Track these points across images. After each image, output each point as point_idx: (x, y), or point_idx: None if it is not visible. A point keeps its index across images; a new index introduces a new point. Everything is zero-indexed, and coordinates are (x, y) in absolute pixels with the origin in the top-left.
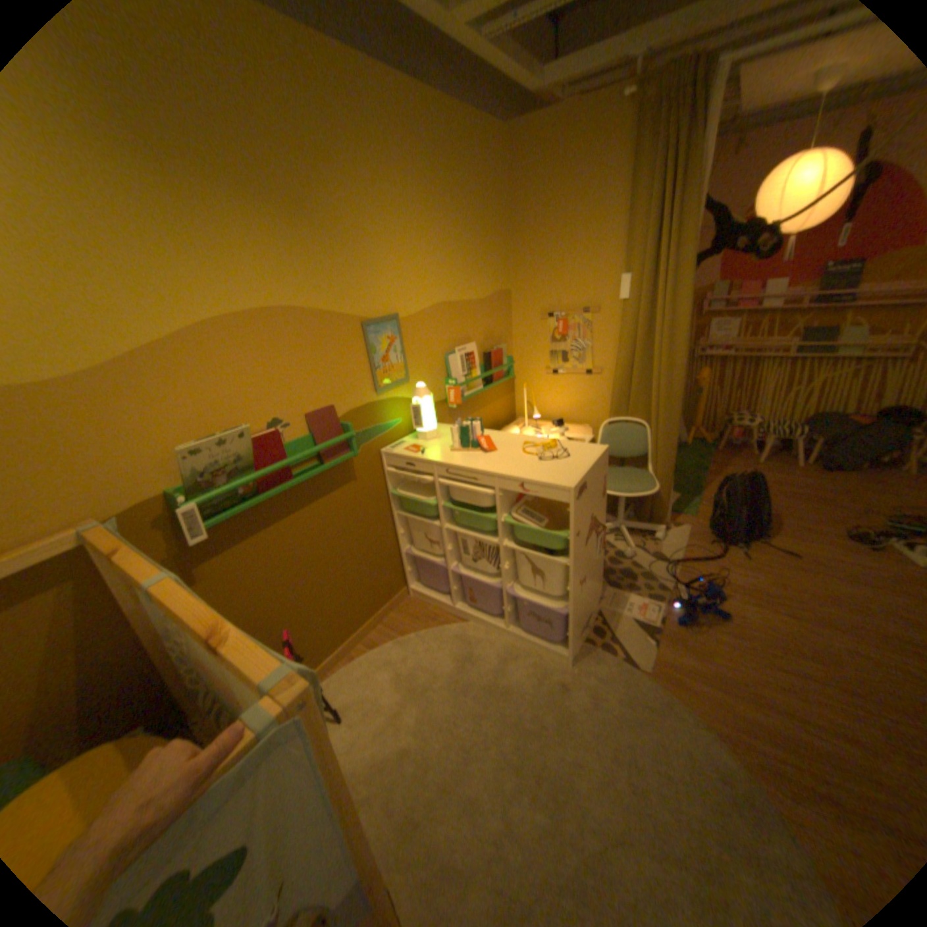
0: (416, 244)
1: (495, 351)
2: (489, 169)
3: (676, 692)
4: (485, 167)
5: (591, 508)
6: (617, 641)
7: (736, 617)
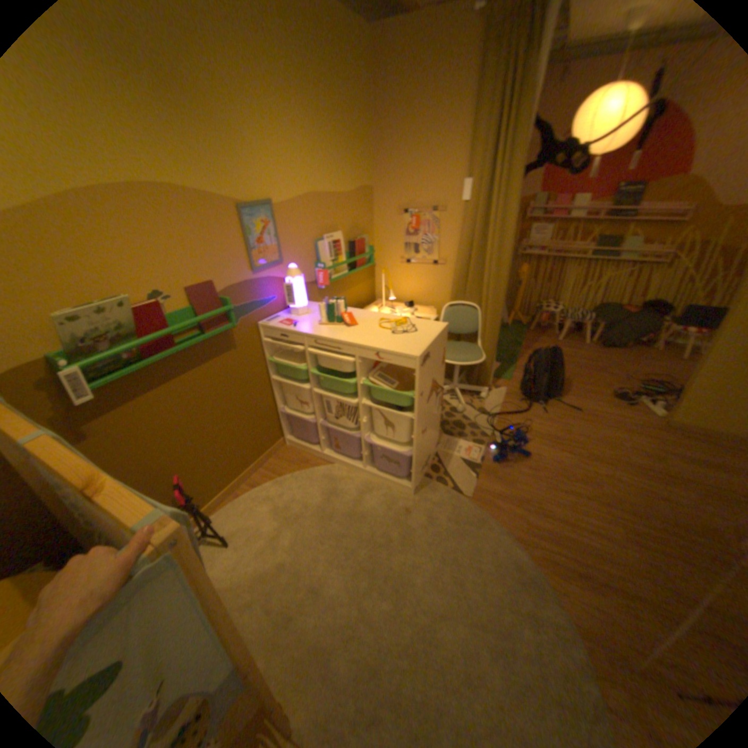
0: (286, 134)
1: (358, 240)
2: (355, 69)
3: (488, 510)
4: (351, 67)
5: (431, 373)
6: (447, 474)
7: (534, 454)
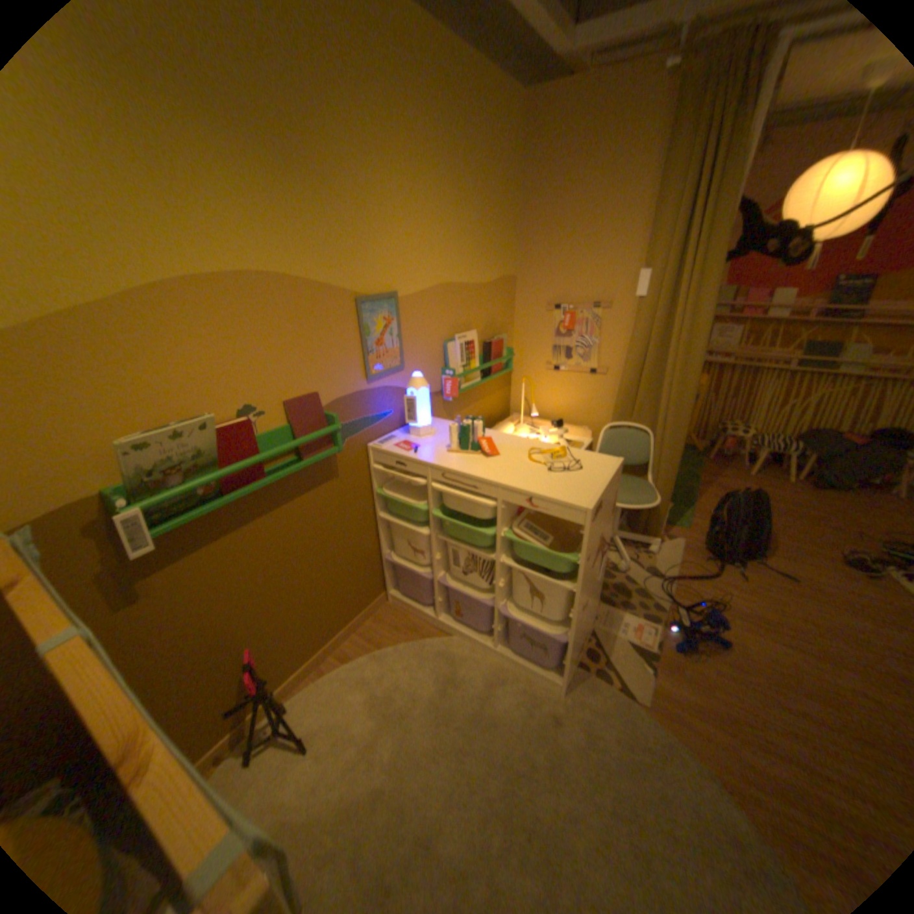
0: (423, 213)
1: (496, 341)
2: (506, 138)
3: (677, 731)
4: (502, 136)
5: (602, 528)
6: (612, 666)
7: (736, 645)
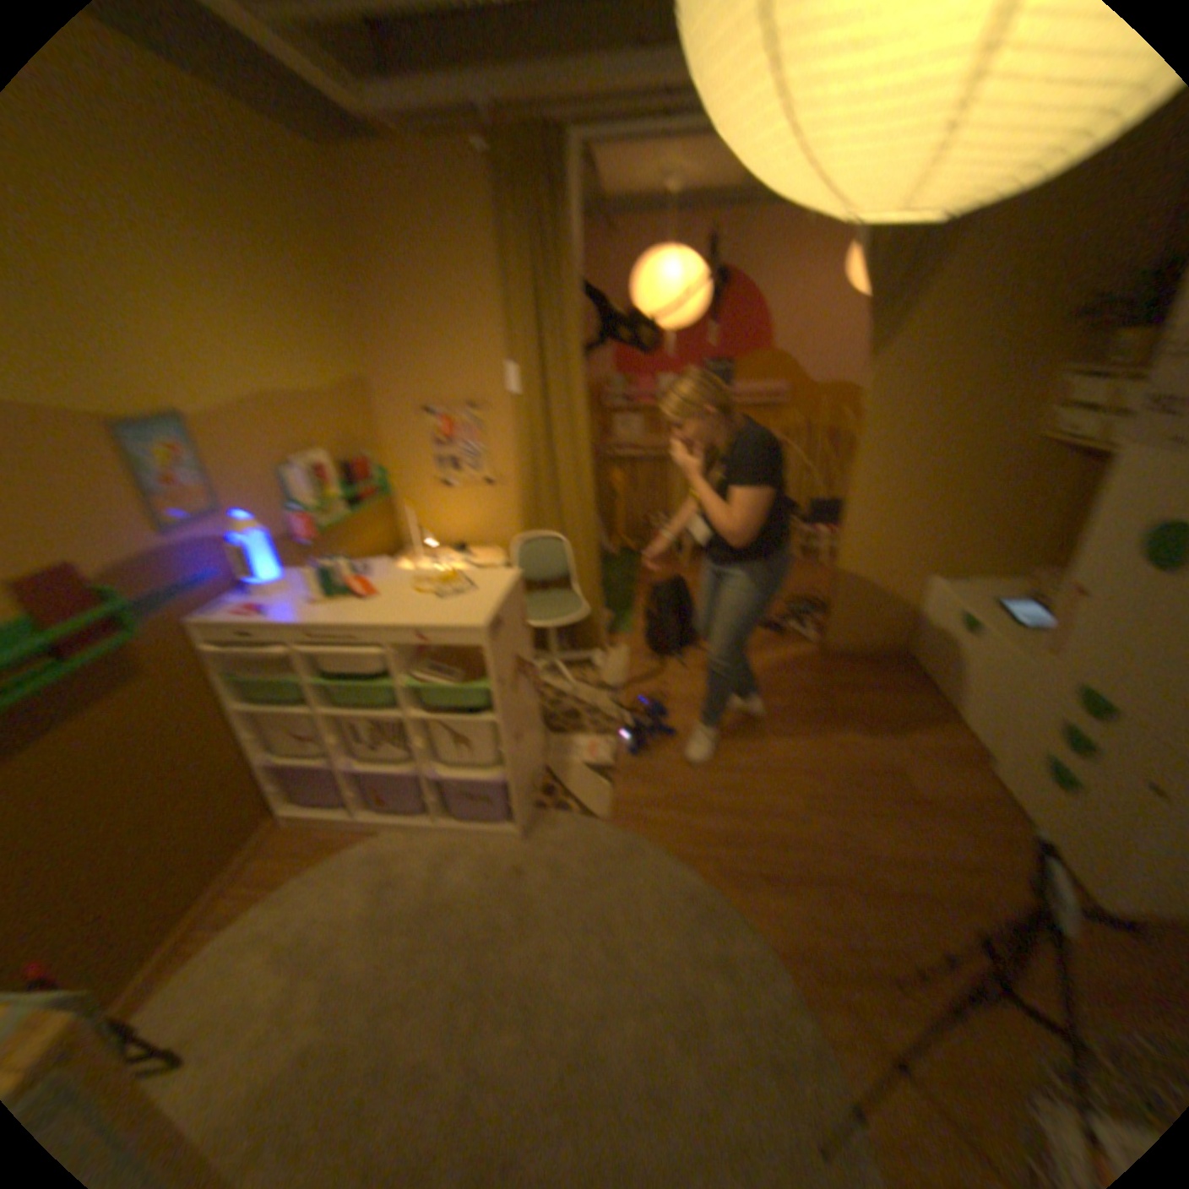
0: (205, 309)
1: (363, 463)
2: (313, 214)
3: (637, 831)
4: (306, 211)
5: (514, 648)
6: (571, 797)
7: (682, 732)
